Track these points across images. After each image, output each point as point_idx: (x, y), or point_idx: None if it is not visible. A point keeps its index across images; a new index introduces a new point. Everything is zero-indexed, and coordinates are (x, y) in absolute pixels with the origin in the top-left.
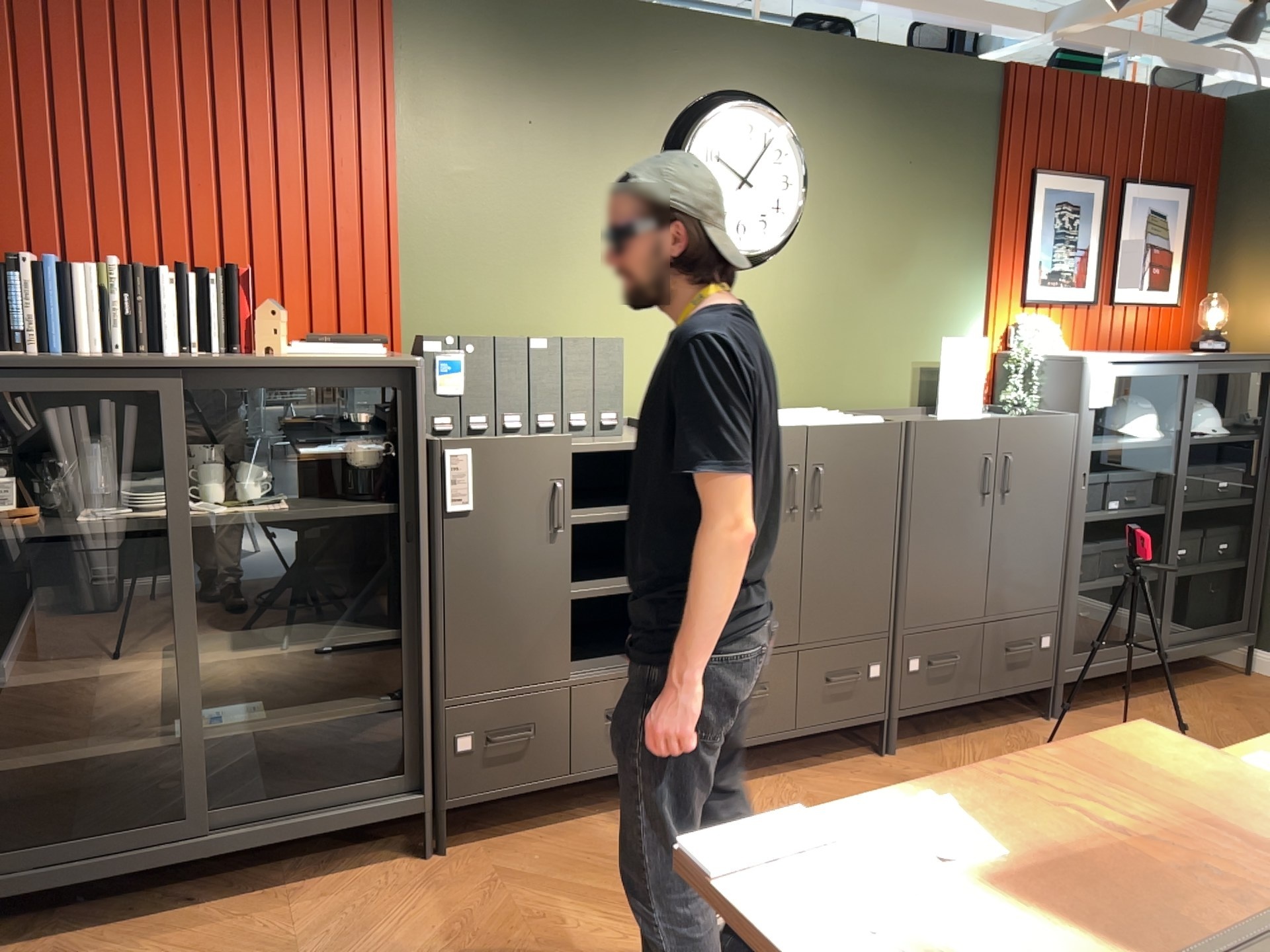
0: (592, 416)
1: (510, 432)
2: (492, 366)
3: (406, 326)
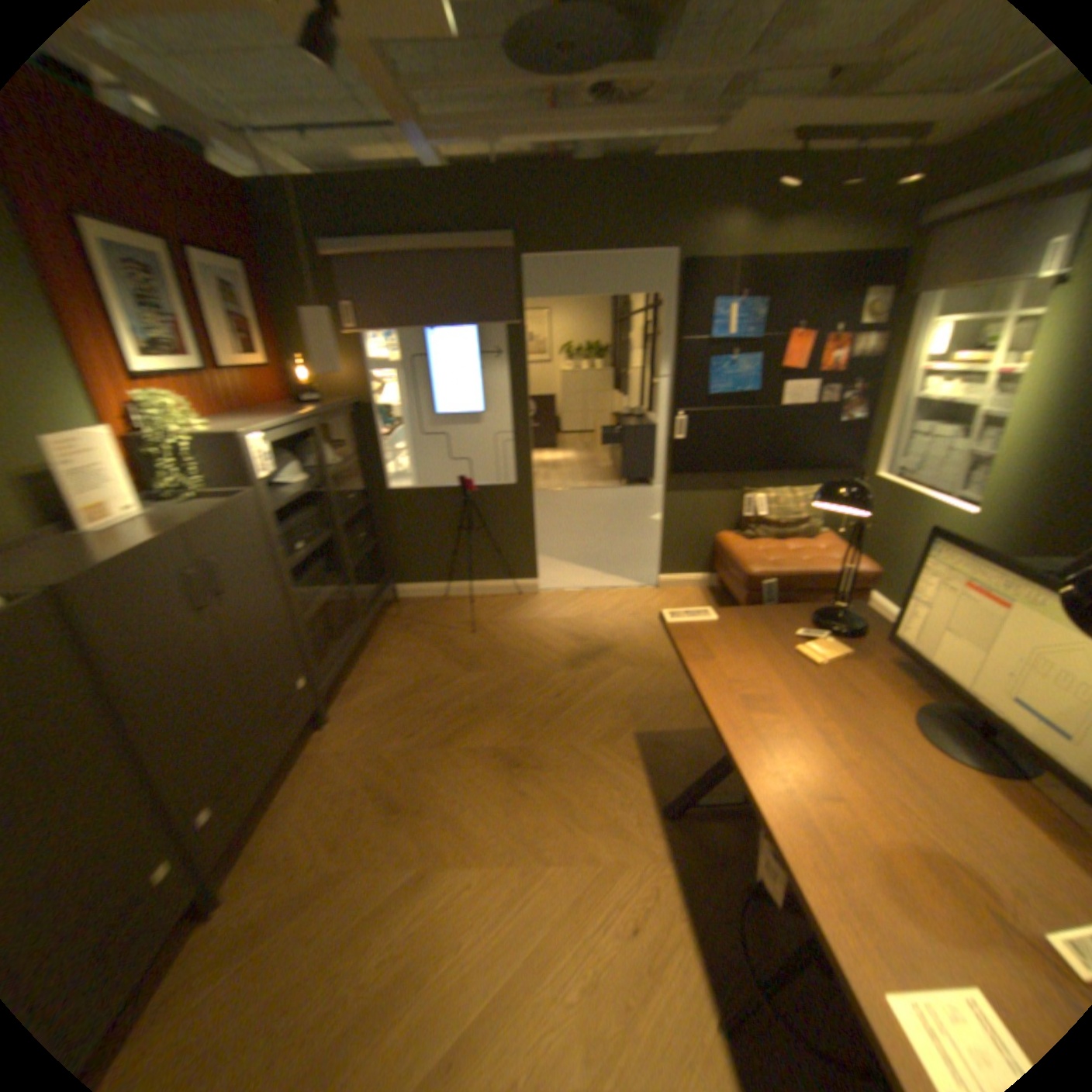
0: None
1: None
2: None
3: None
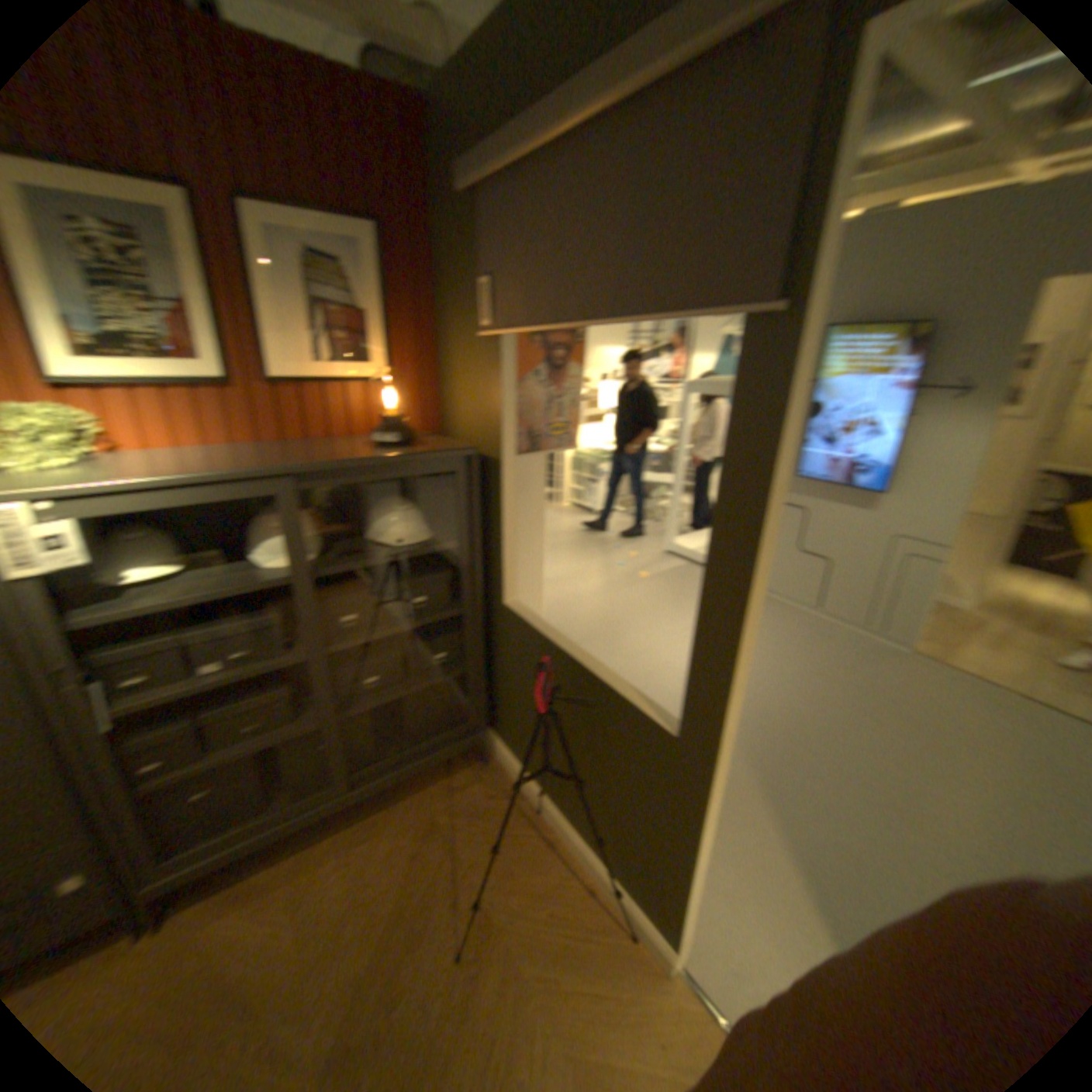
0: None
1: None
2: None
3: None
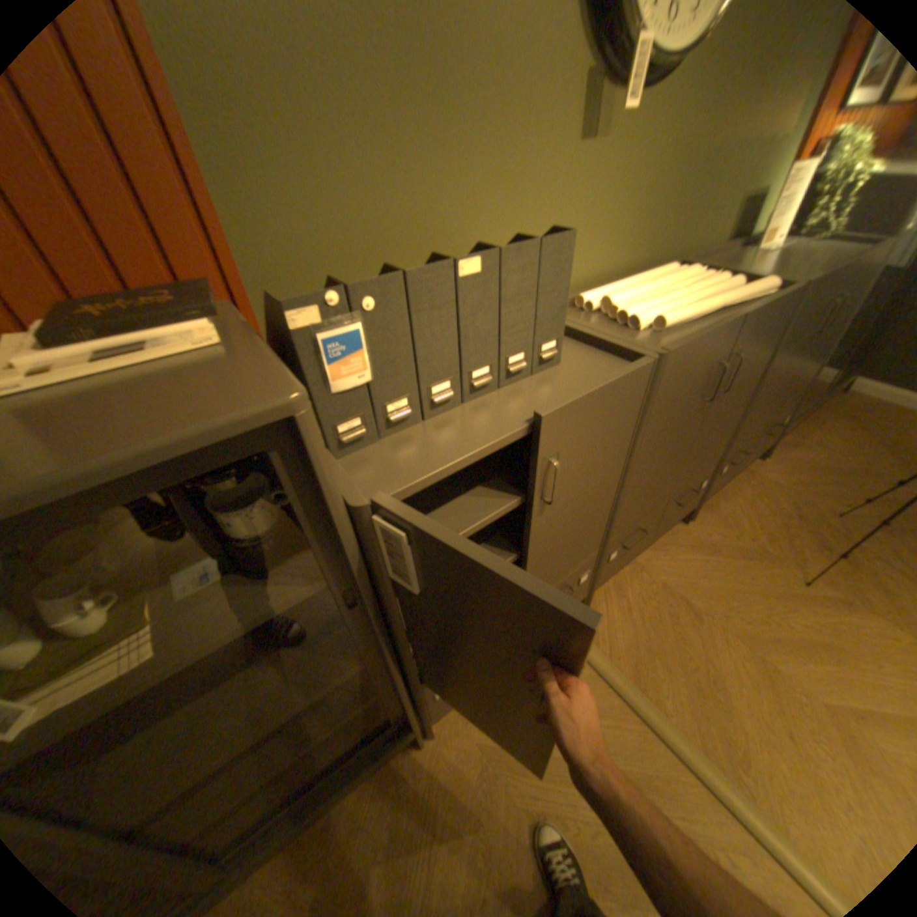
0: (532, 352)
1: (441, 405)
2: (408, 322)
3: (238, 246)
